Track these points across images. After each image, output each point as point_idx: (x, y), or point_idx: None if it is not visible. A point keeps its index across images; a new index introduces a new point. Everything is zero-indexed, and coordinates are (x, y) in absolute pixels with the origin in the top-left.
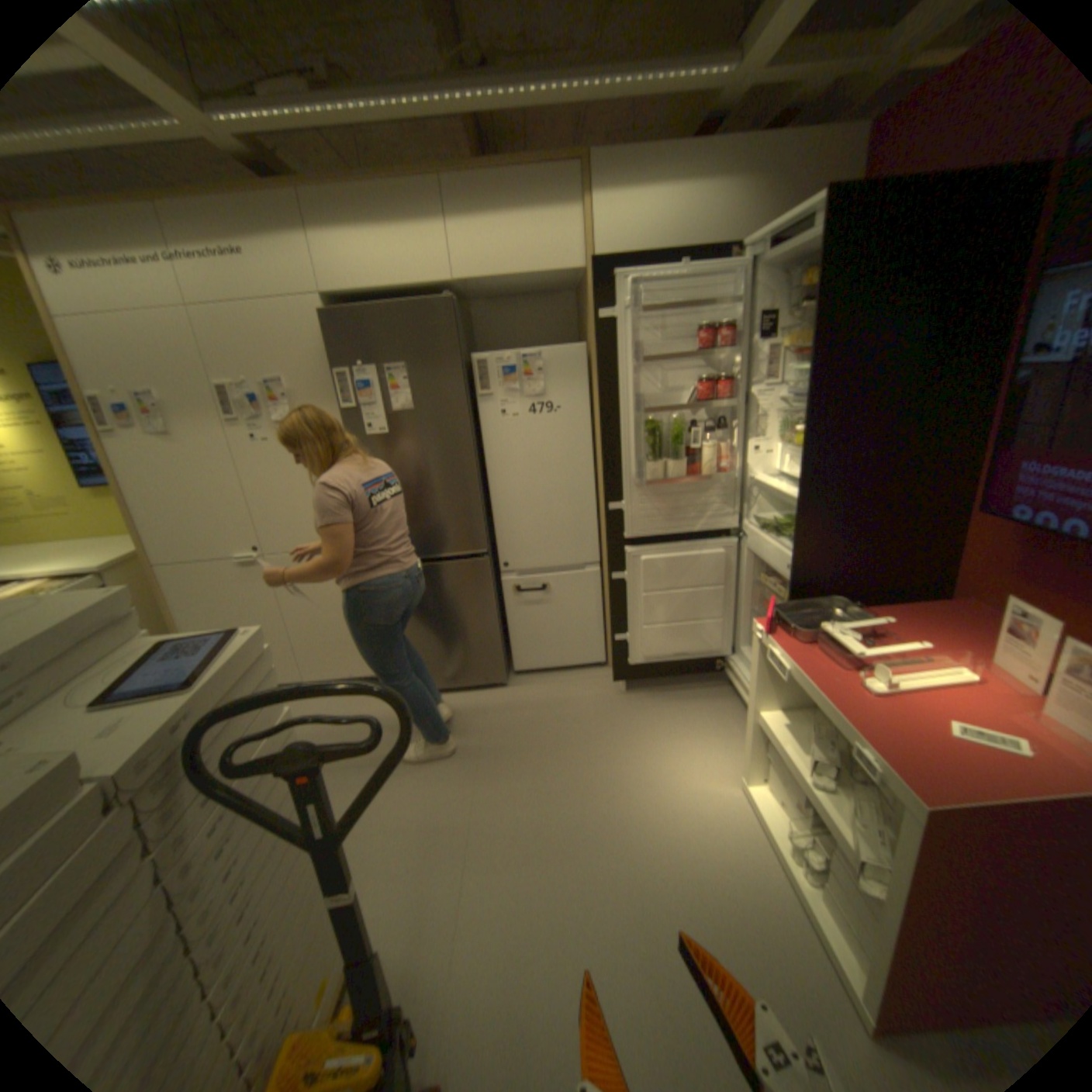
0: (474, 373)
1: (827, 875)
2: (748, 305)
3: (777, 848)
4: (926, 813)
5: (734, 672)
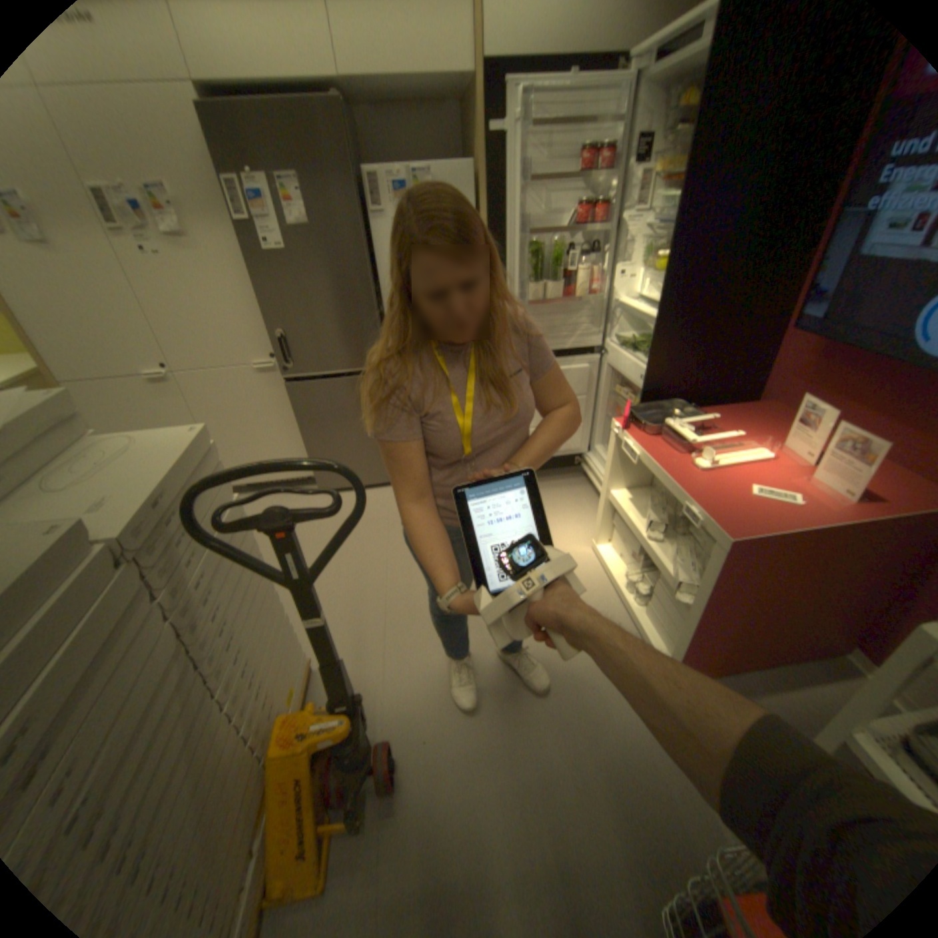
0: (365, 187)
1: (651, 595)
2: (626, 127)
3: (616, 583)
4: (730, 543)
5: (589, 465)
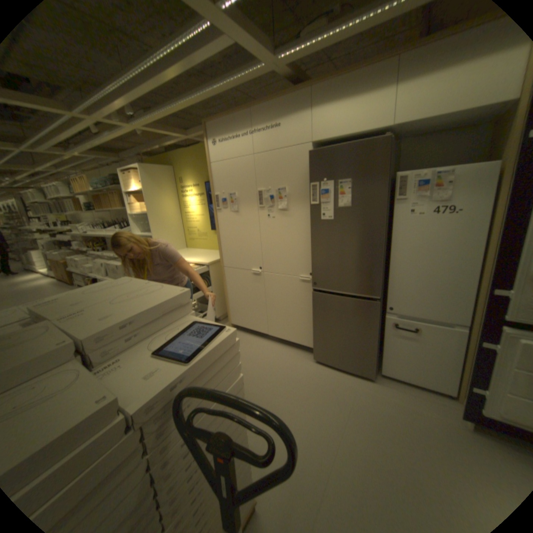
0: (396, 184)
1: None
2: None
3: None
4: None
5: None
